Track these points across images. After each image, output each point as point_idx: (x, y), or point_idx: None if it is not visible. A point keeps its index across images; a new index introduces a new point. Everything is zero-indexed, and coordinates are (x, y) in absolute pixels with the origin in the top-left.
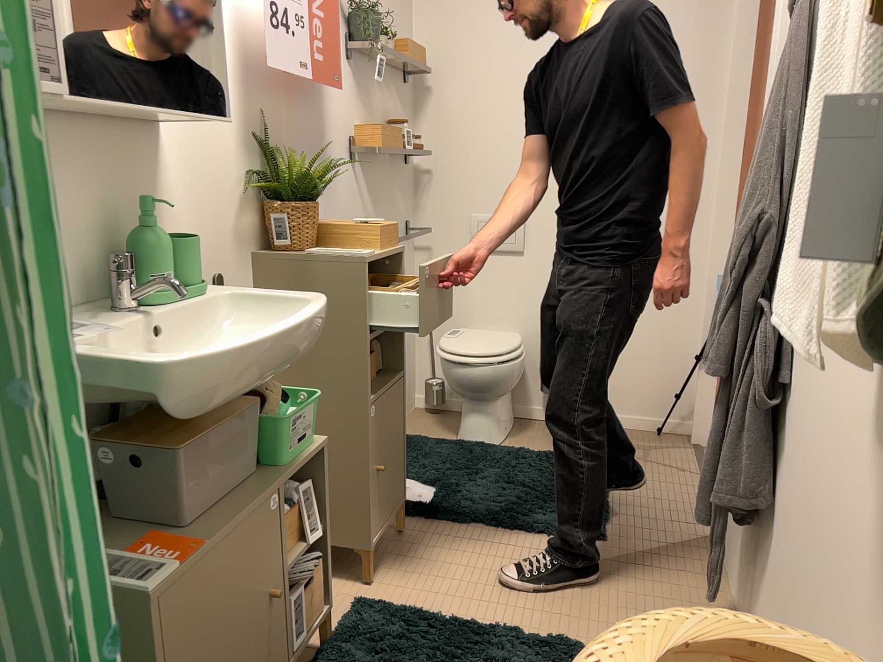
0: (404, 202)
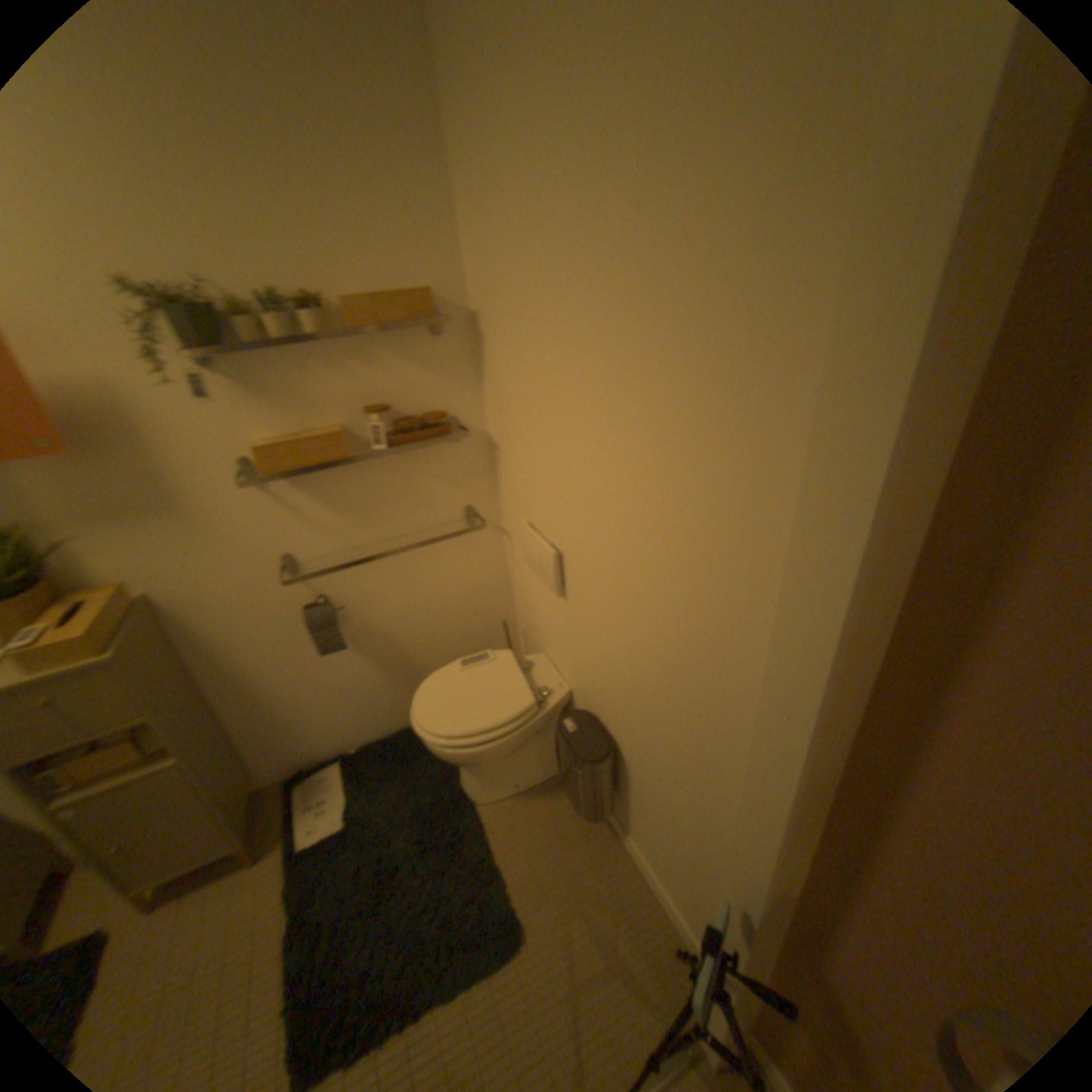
0: (447, 482)
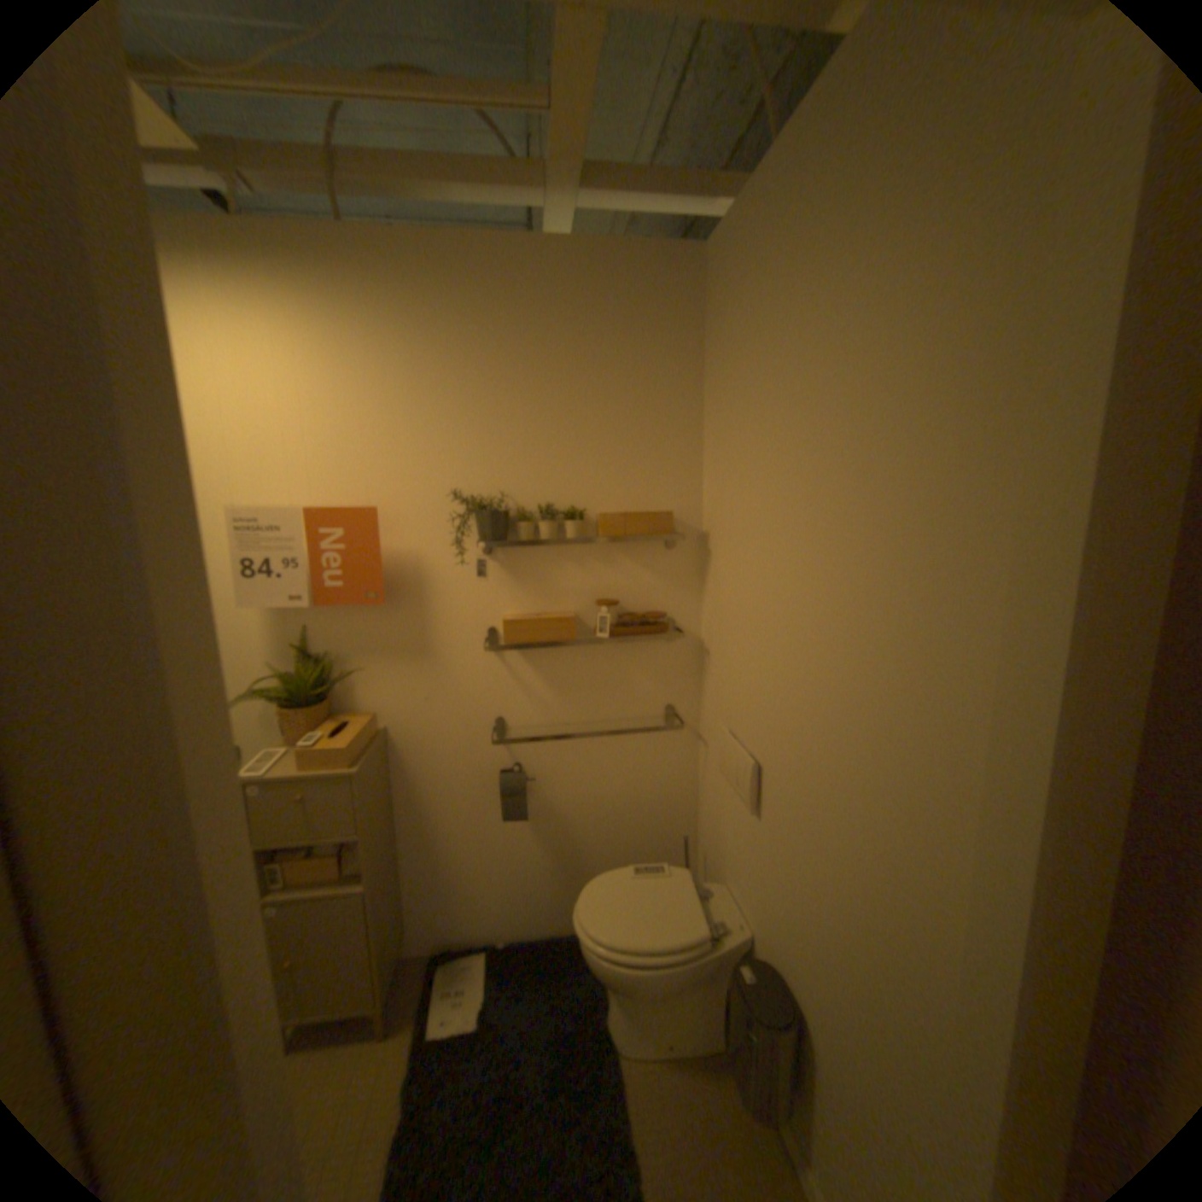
0: (656, 678)
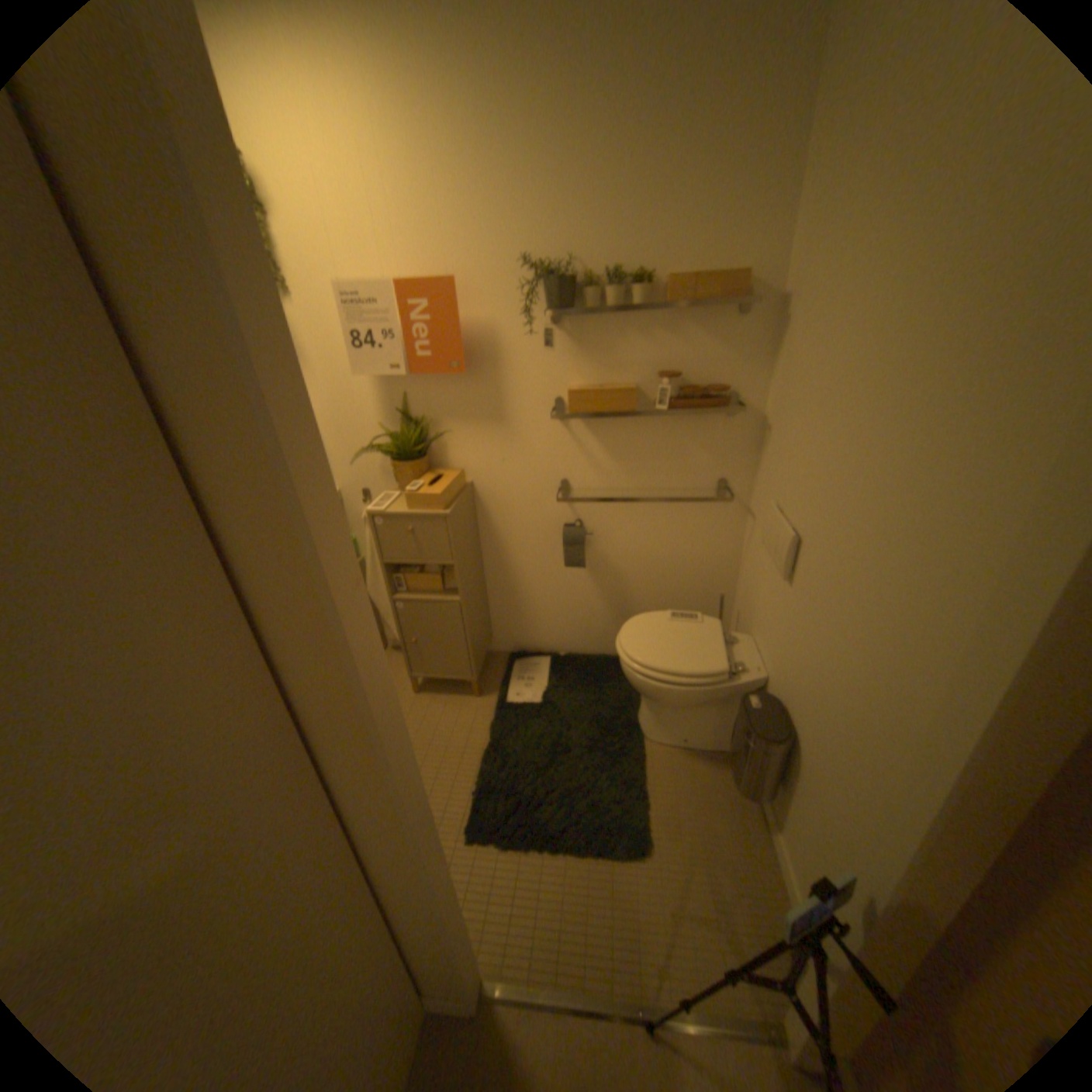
0: (712, 453)
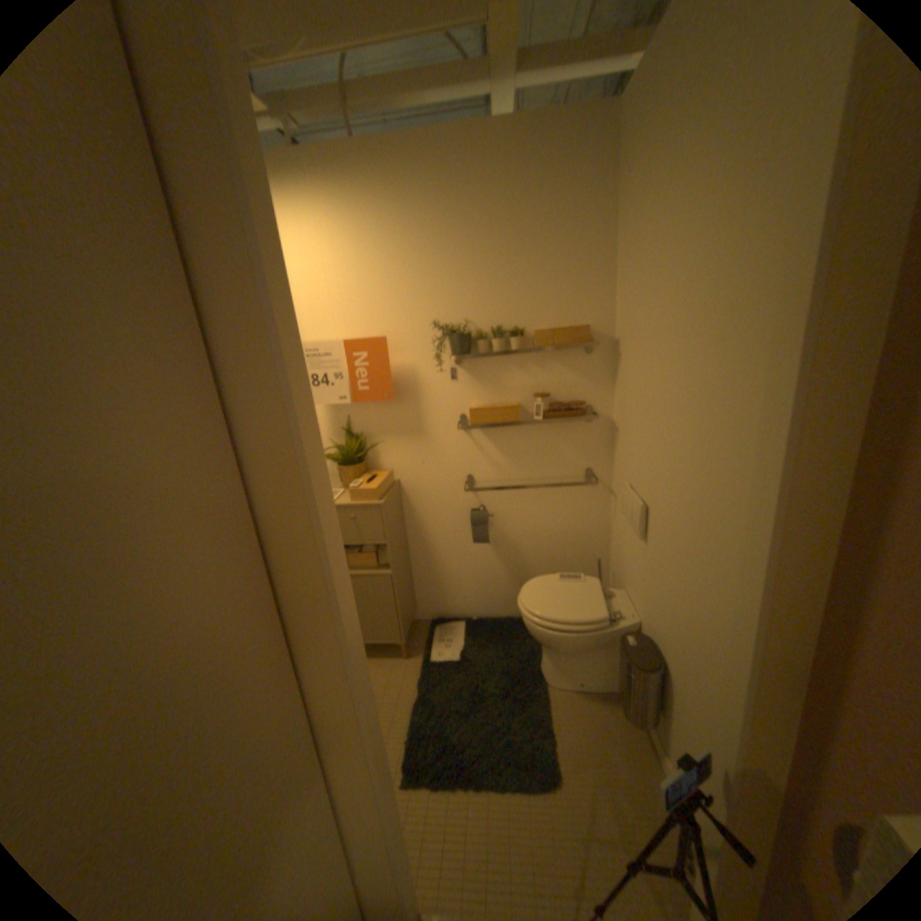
0: (578, 449)
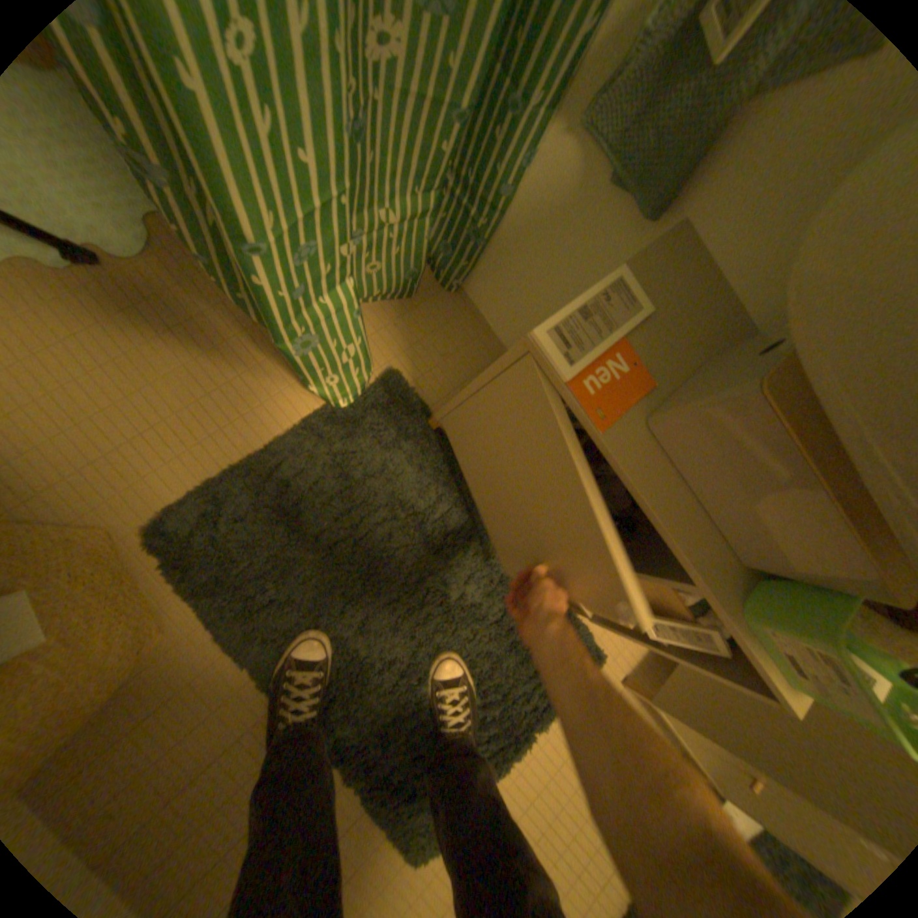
0: None
